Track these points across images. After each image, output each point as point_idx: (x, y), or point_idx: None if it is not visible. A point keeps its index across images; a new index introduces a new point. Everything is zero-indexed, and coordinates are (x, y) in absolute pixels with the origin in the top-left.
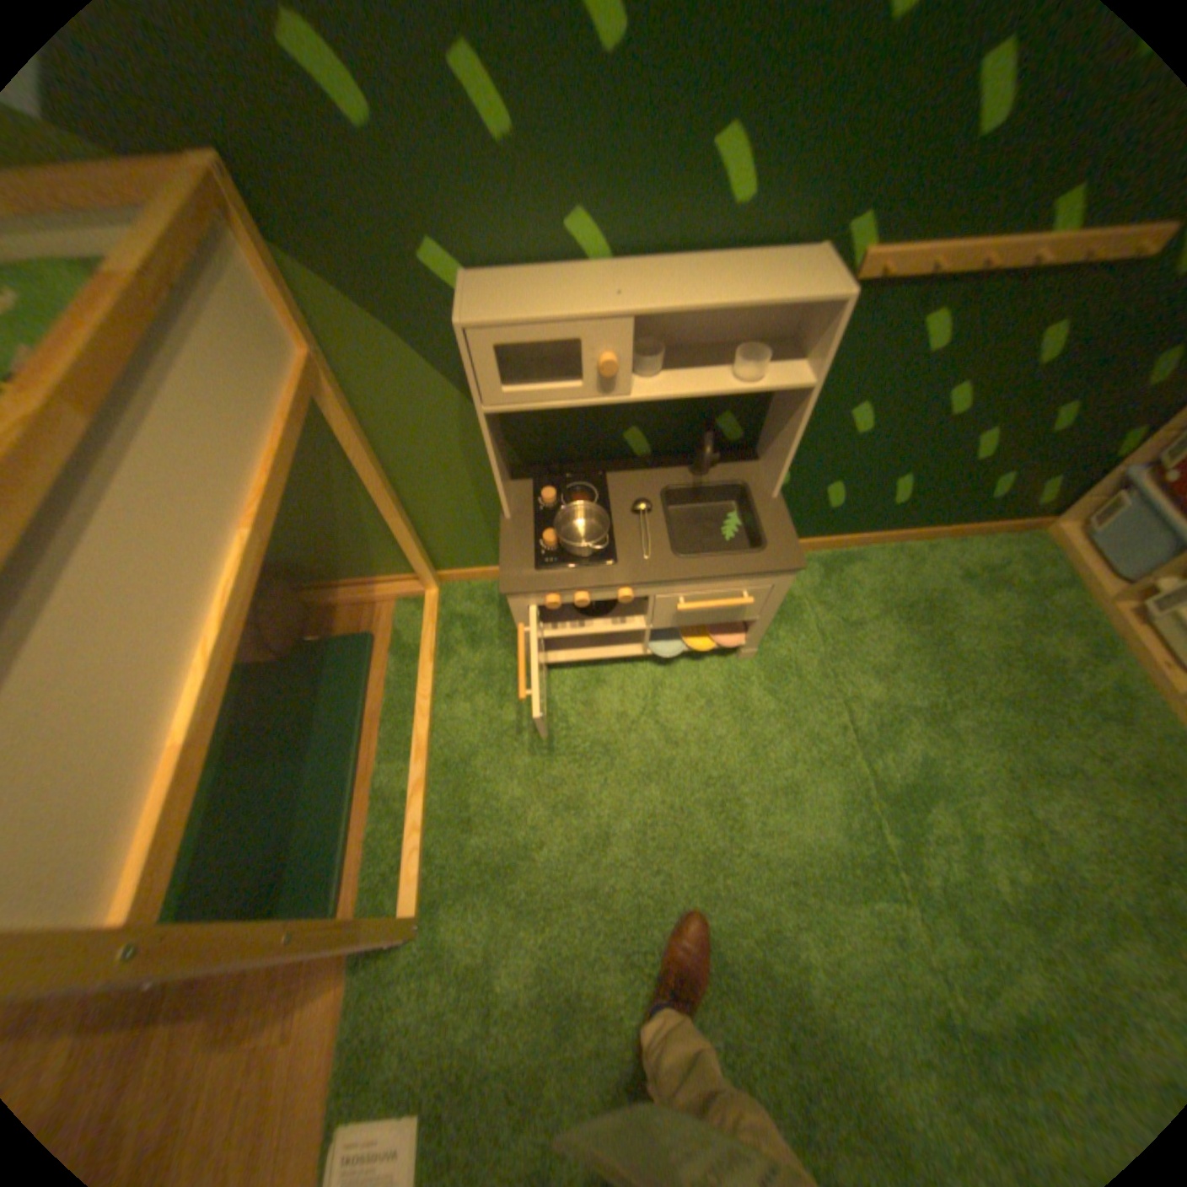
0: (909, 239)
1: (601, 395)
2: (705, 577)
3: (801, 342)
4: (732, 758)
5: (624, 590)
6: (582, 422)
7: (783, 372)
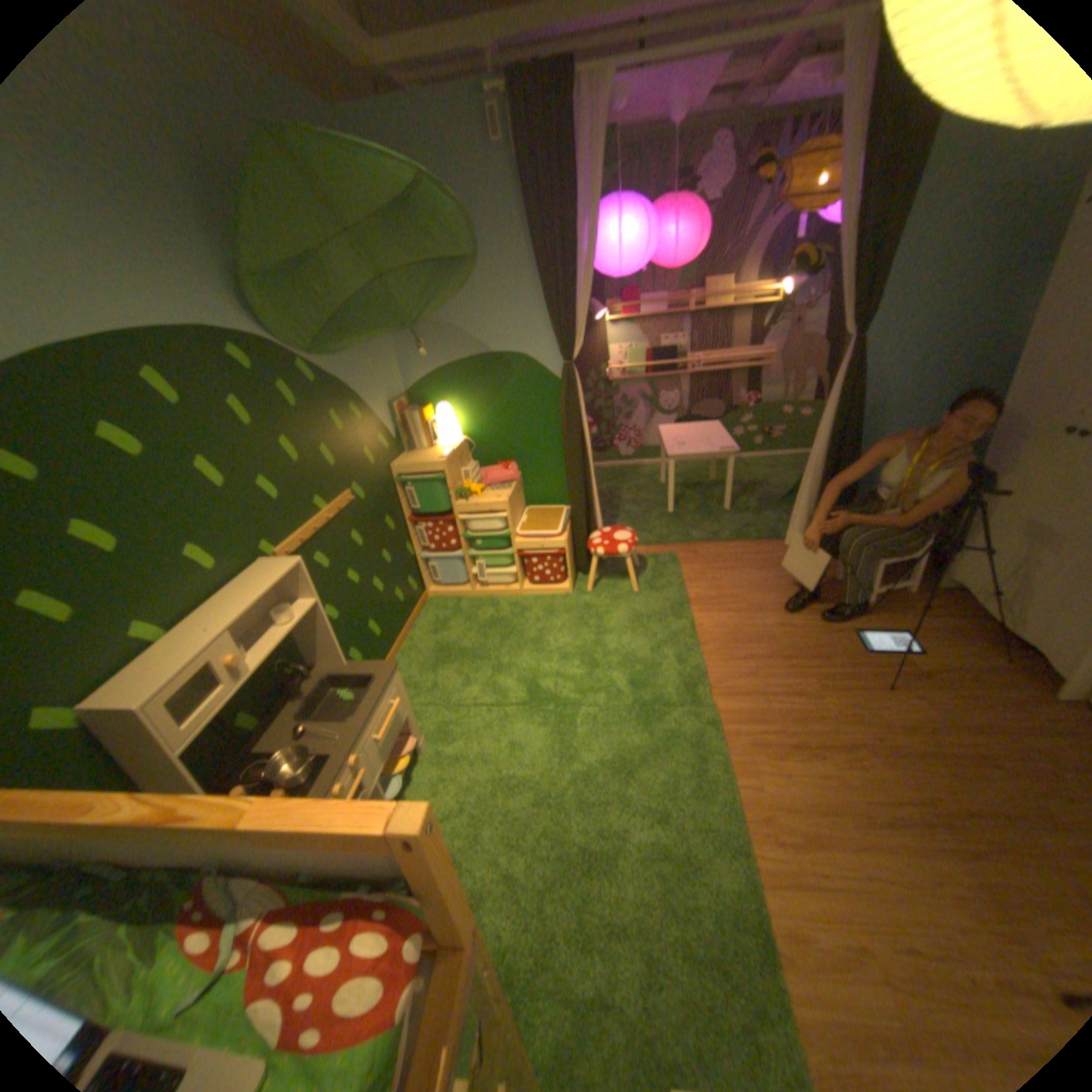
0: (282, 540)
1: (235, 683)
2: (371, 708)
3: (284, 598)
4: (481, 776)
5: (349, 759)
6: (205, 740)
7: (295, 609)
